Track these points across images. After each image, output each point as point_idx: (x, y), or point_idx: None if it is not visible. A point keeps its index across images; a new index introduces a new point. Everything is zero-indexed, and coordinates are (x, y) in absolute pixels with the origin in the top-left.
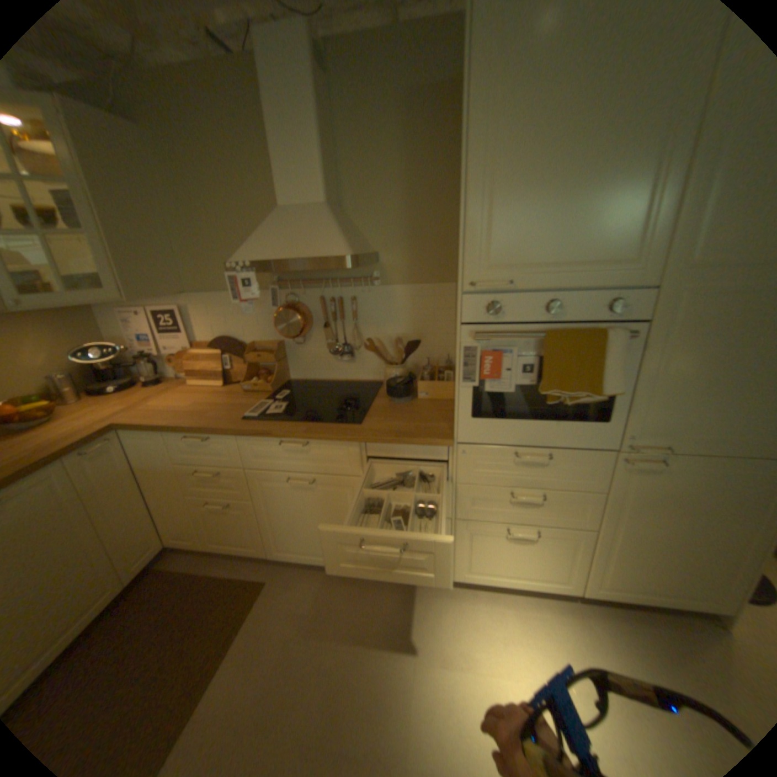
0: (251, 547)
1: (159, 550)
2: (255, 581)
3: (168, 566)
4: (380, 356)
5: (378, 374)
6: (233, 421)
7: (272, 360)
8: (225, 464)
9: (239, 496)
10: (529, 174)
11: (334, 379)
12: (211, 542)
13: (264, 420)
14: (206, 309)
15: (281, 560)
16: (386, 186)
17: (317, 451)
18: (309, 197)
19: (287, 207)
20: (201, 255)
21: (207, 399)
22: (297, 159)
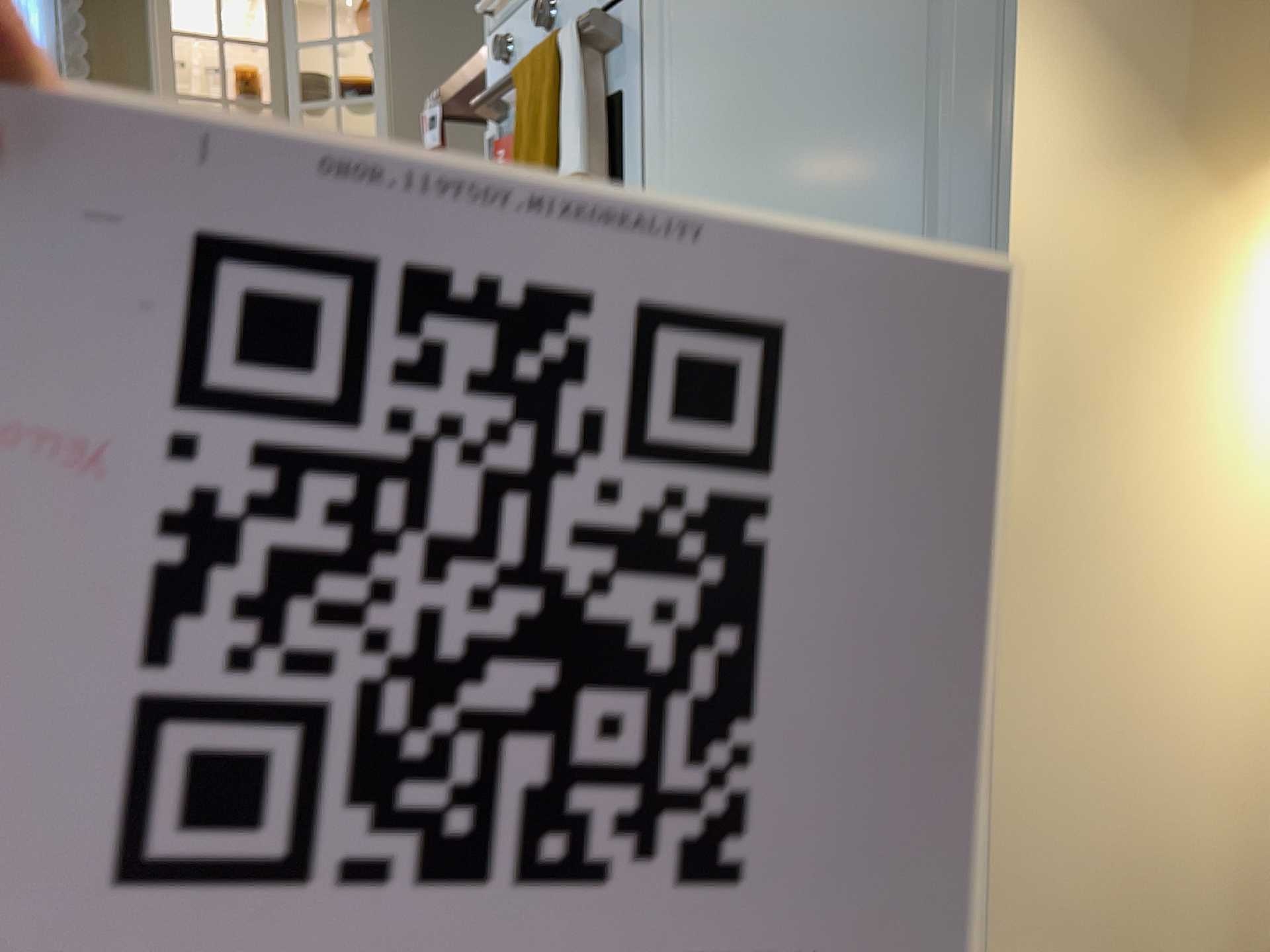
0: None
1: None
2: None
3: None
4: None
5: None
6: None
7: None
8: None
9: None
10: None
11: None
12: None
13: None
14: None
15: None
16: None
17: None
18: None
19: None
20: None
21: None
22: None
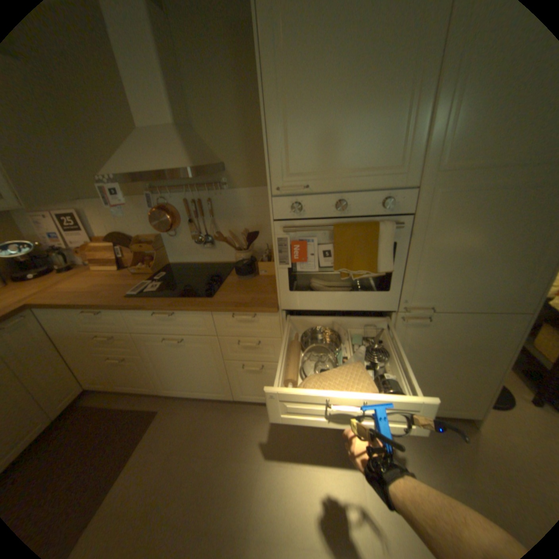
0: (145, 387)
1: (82, 391)
2: (150, 411)
3: (88, 403)
4: (229, 244)
5: (233, 256)
6: (117, 299)
7: (151, 250)
8: (115, 330)
9: (130, 353)
10: (312, 97)
11: (201, 261)
12: (117, 385)
13: (140, 297)
14: (97, 211)
15: (168, 395)
16: (223, 108)
17: (180, 318)
18: (159, 120)
19: (142, 128)
20: (87, 168)
21: (102, 282)
22: (144, 87)
